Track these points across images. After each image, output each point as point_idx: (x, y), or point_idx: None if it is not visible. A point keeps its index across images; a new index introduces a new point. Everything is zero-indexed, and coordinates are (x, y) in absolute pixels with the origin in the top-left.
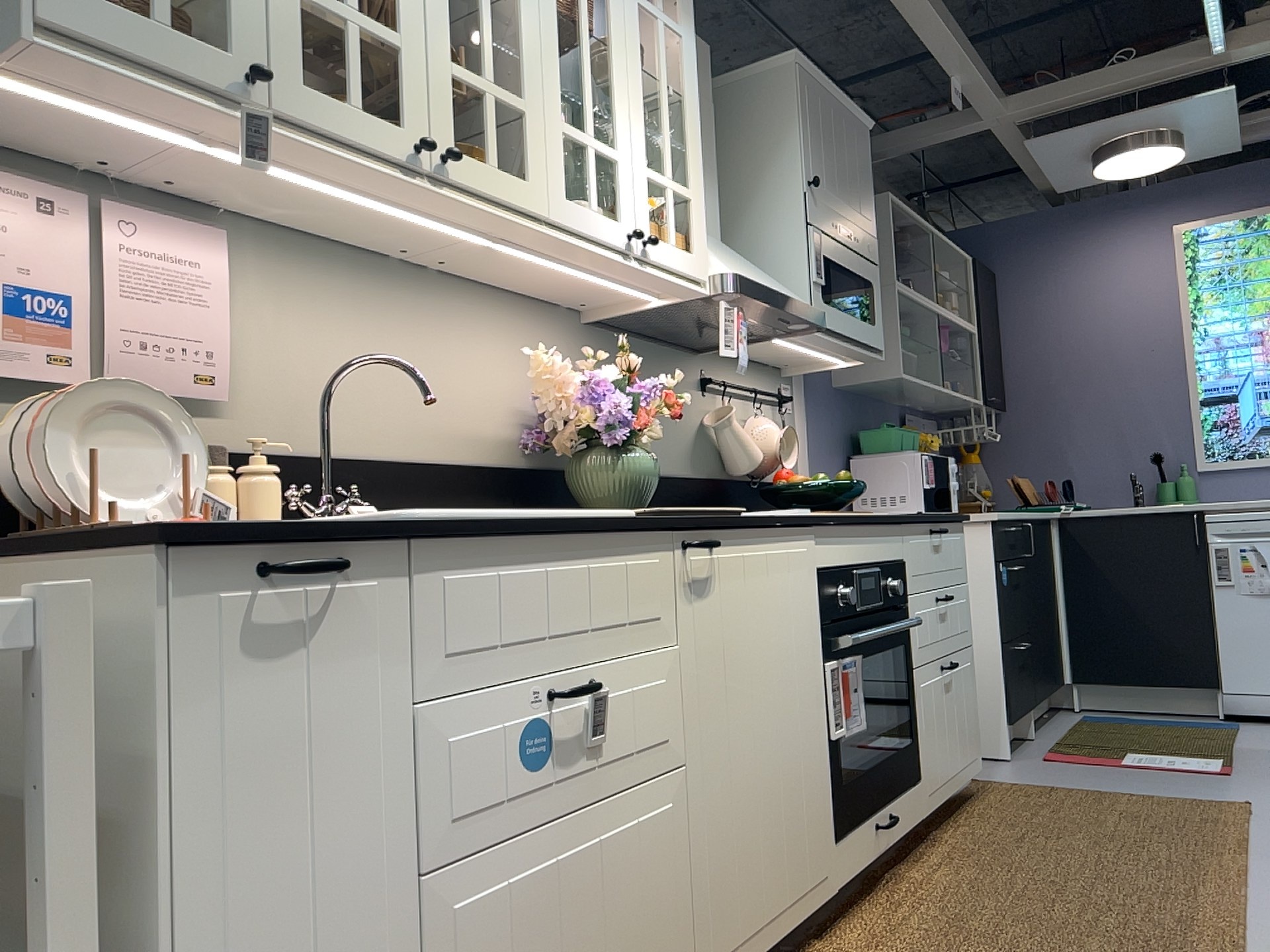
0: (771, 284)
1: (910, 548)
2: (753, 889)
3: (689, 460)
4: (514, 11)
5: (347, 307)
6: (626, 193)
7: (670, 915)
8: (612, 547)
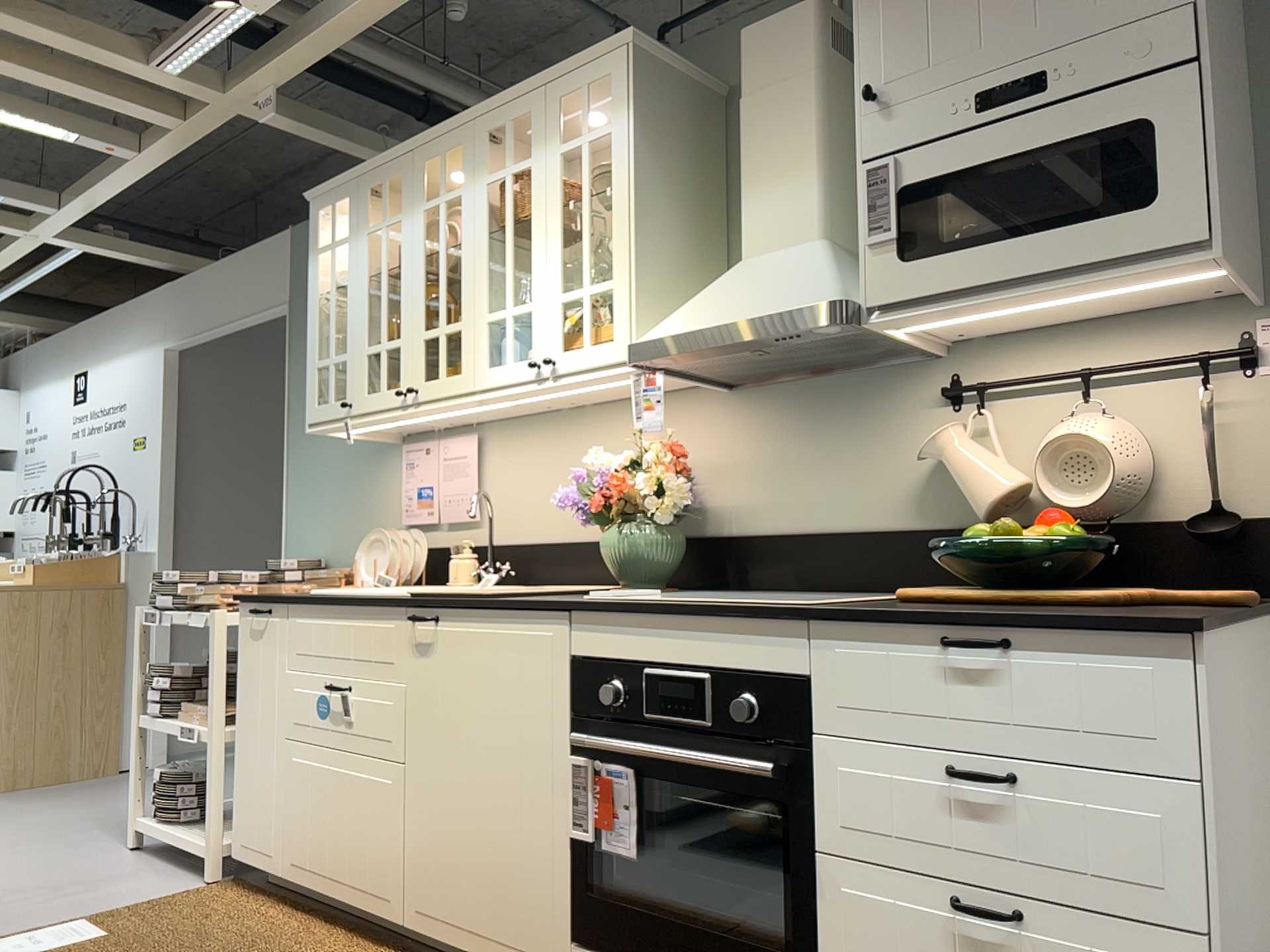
0: (741, 307)
1: (829, 661)
2: (454, 893)
3: (905, 507)
4: (463, 263)
5: (535, 450)
6: (536, 330)
7: (385, 849)
8: (366, 614)
